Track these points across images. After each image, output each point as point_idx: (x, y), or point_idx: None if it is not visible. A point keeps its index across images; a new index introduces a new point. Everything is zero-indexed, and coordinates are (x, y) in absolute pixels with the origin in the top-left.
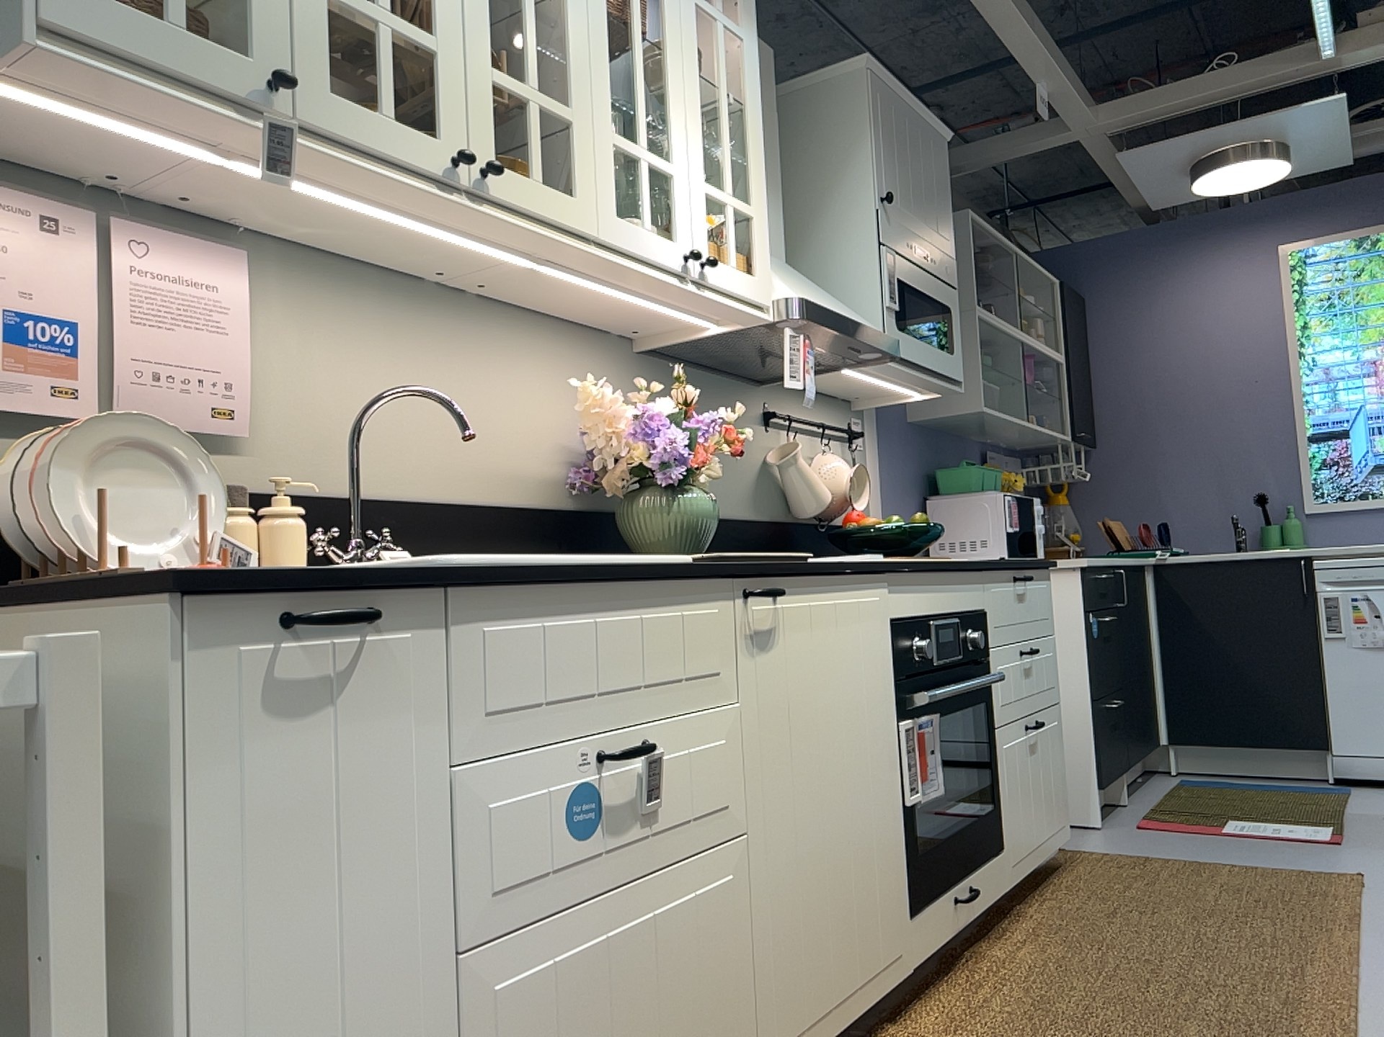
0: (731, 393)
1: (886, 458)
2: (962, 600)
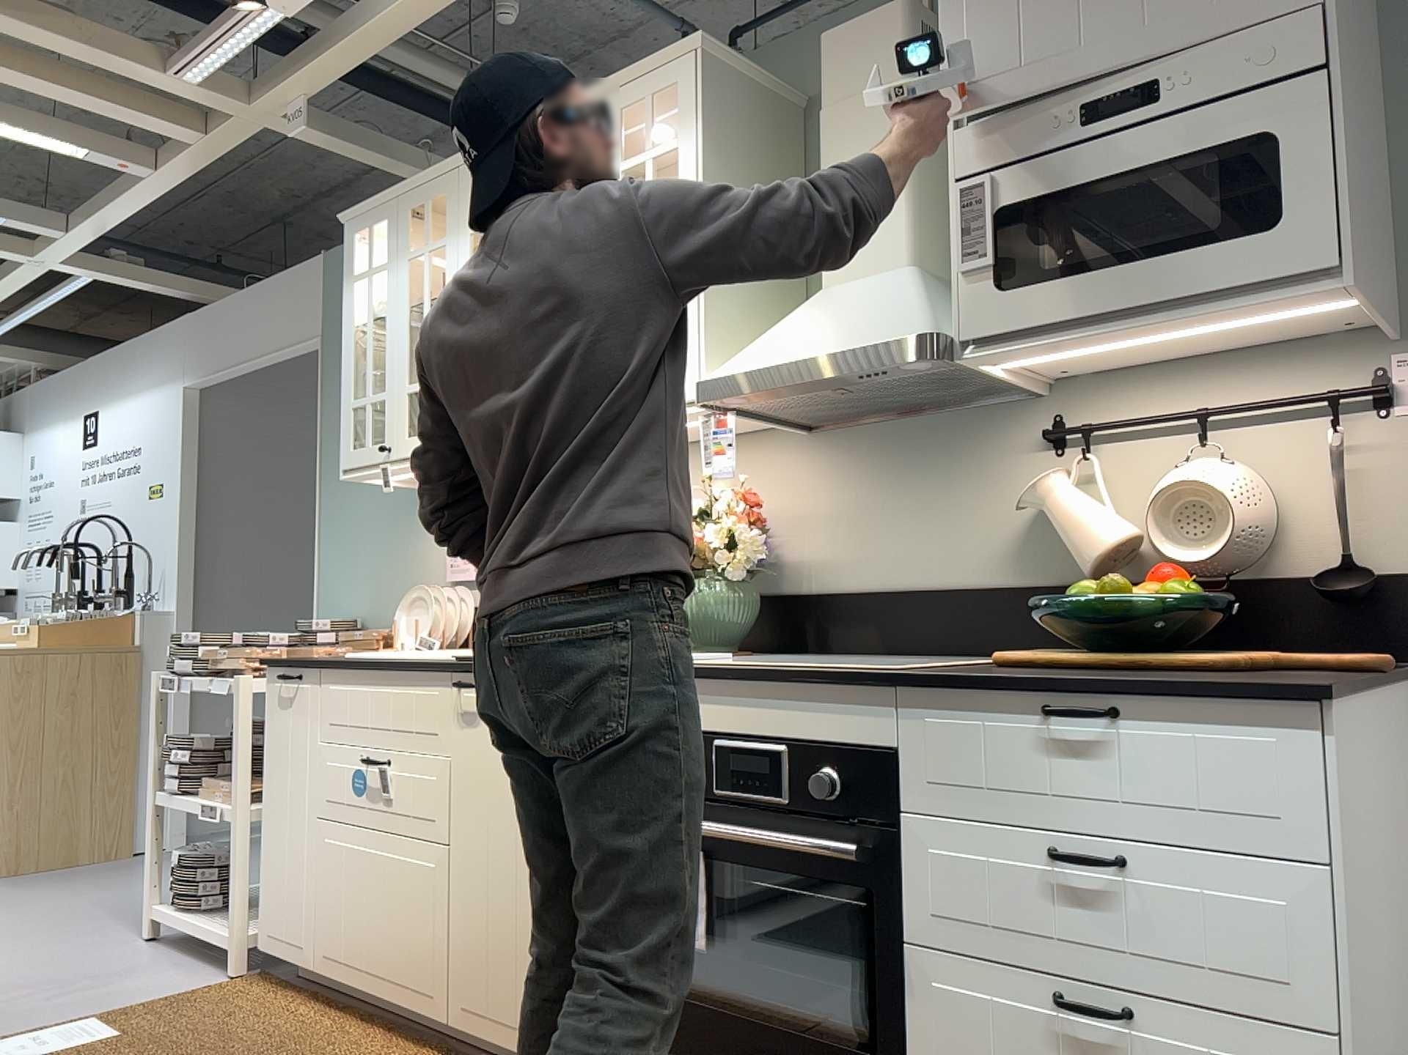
0: (967, 427)
1: None
2: (808, 724)
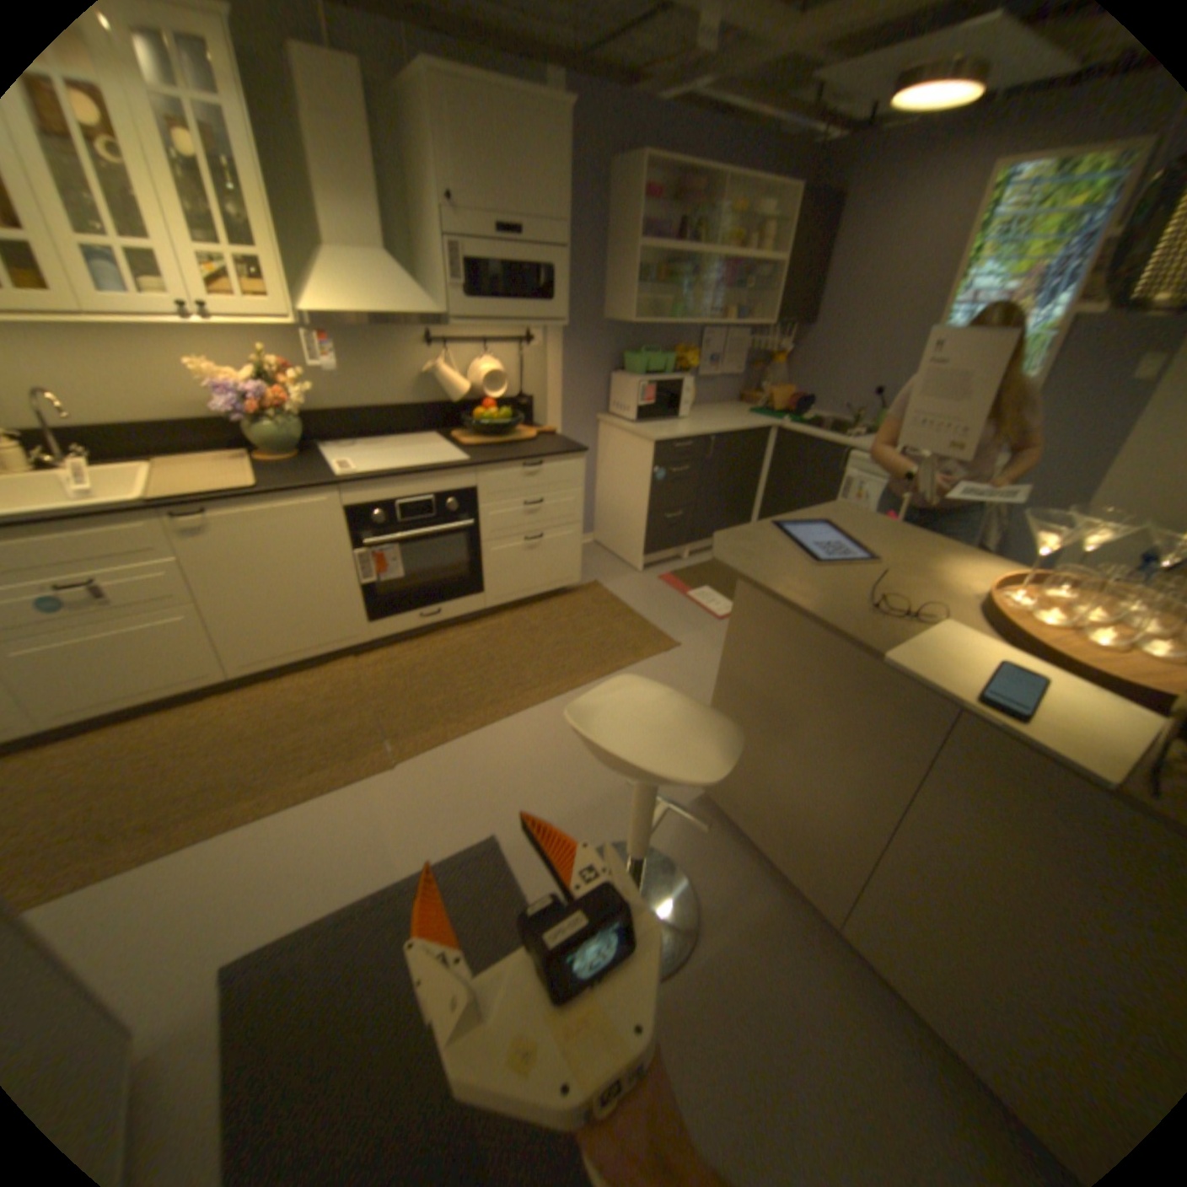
0: (388, 328)
1: (568, 348)
2: (442, 485)
